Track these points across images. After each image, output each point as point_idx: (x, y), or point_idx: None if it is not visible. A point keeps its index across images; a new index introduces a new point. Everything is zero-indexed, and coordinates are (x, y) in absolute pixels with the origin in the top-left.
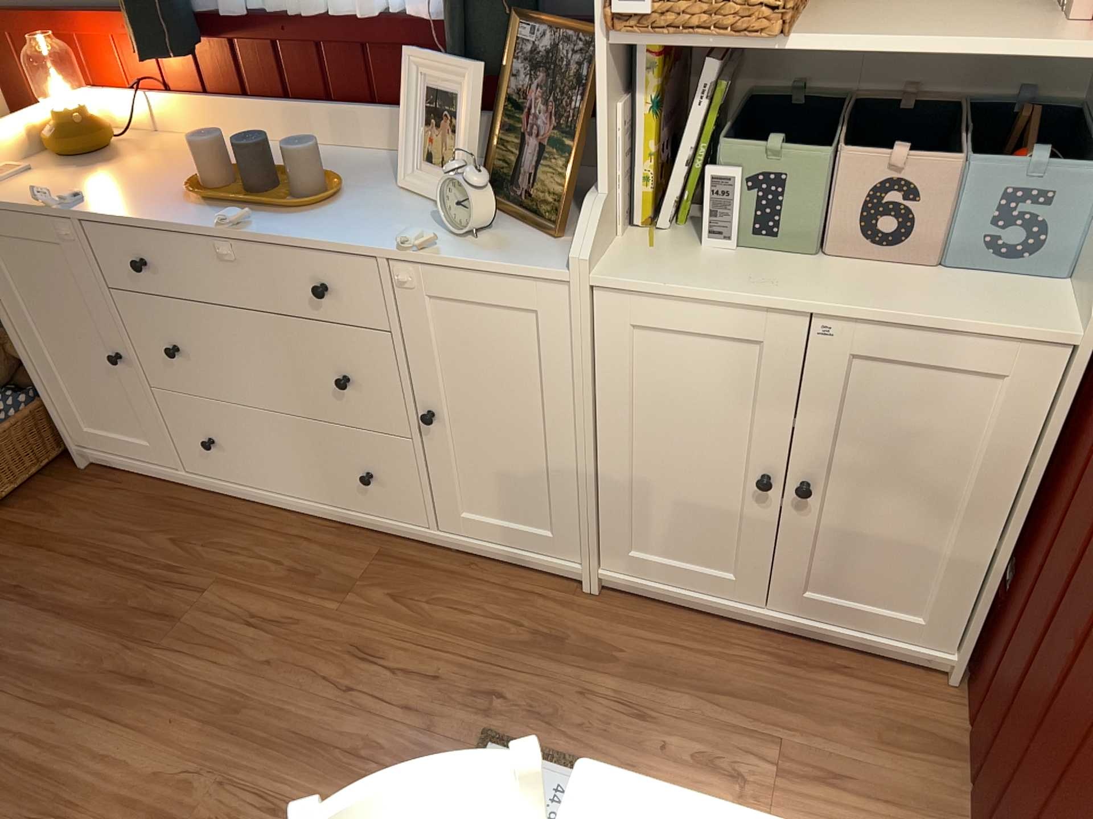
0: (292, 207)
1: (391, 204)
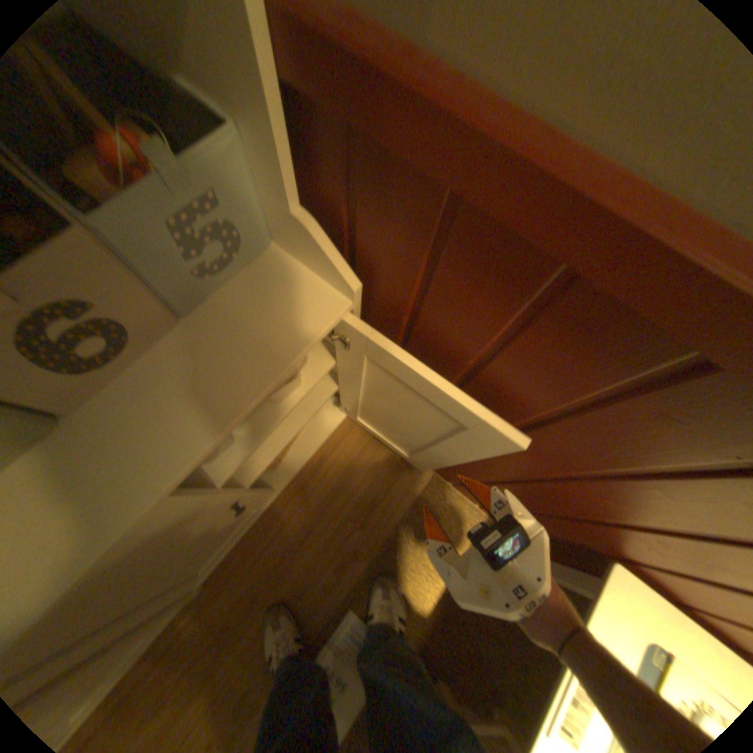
0: None
1: None
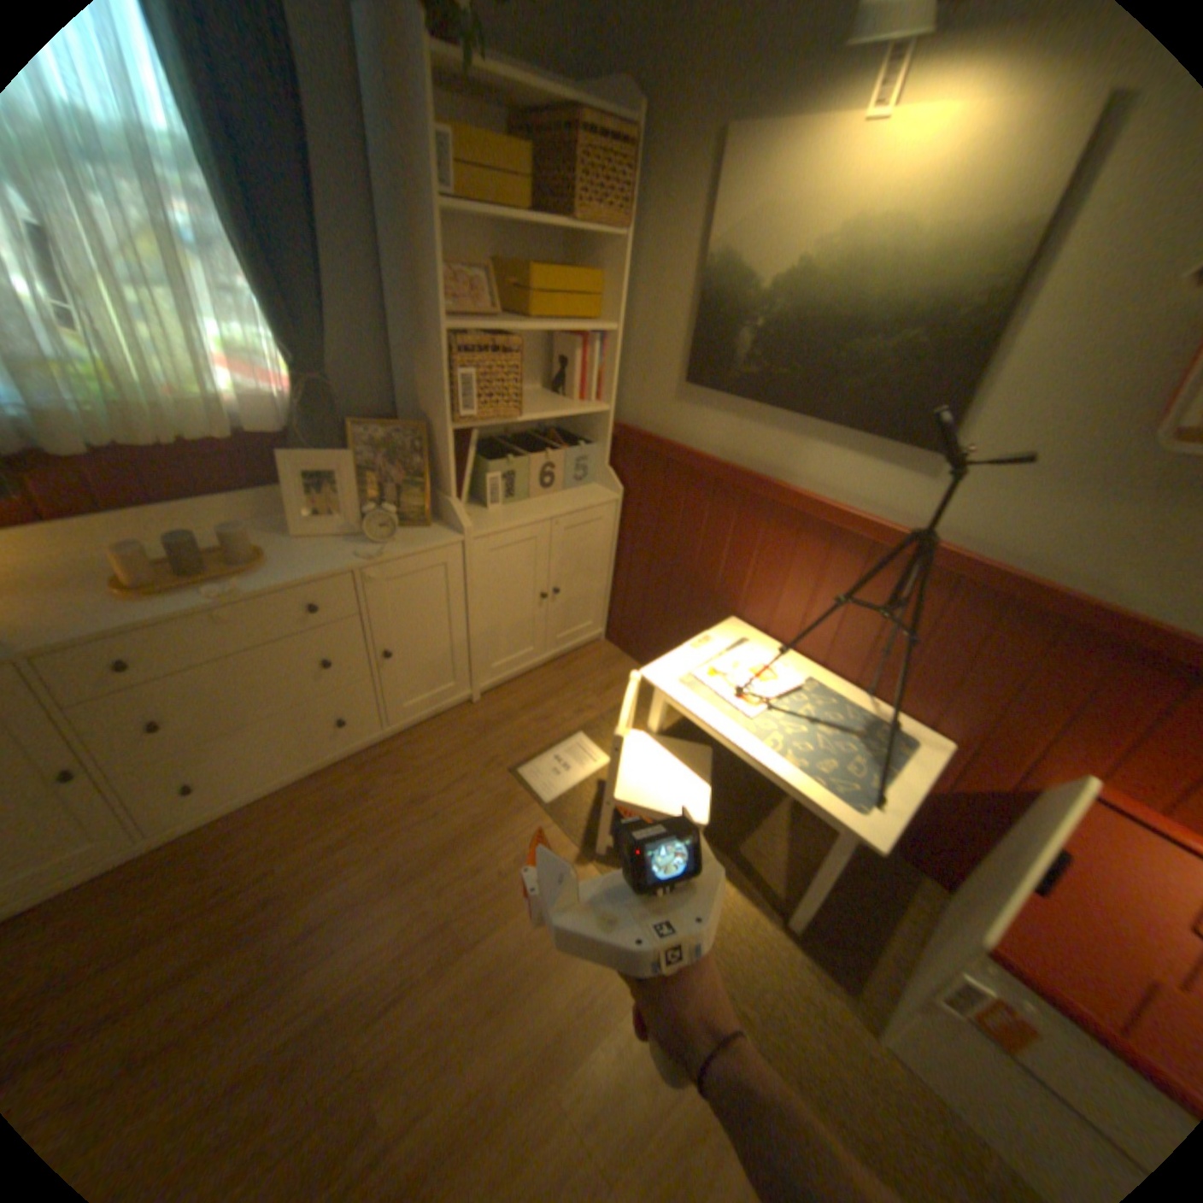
0: (245, 569)
1: (297, 546)
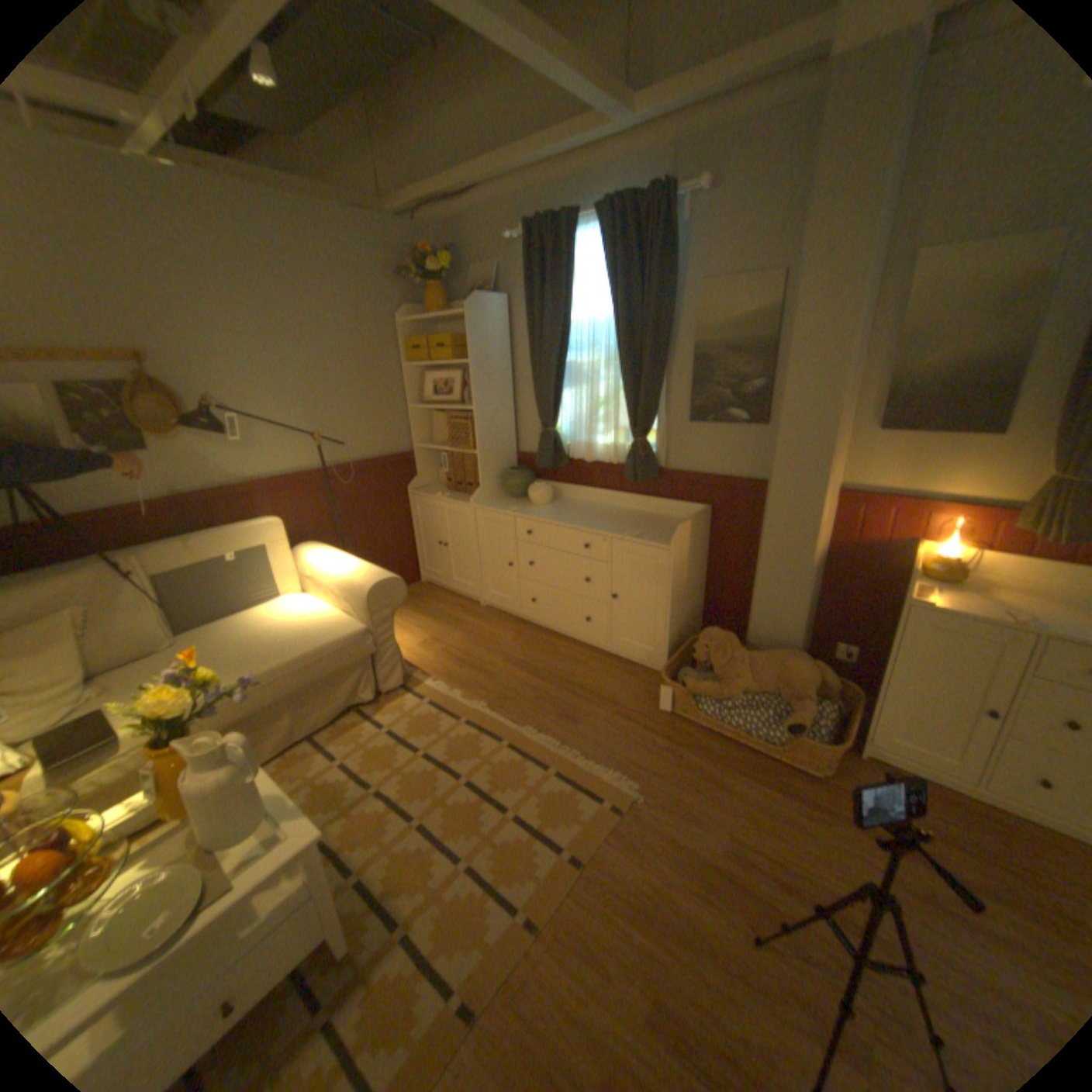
0: None
1: None
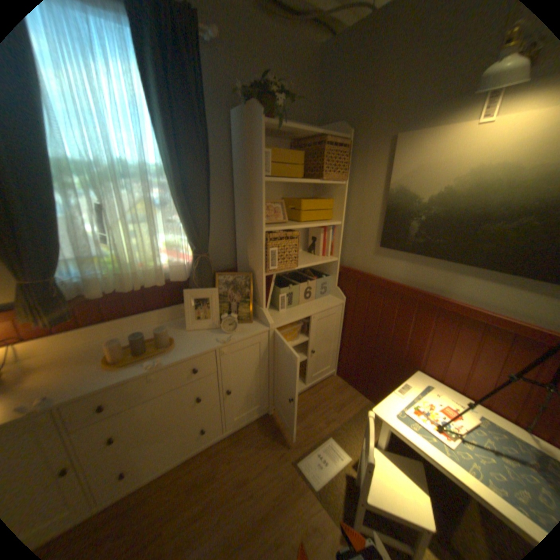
0: (165, 352)
1: (189, 336)
